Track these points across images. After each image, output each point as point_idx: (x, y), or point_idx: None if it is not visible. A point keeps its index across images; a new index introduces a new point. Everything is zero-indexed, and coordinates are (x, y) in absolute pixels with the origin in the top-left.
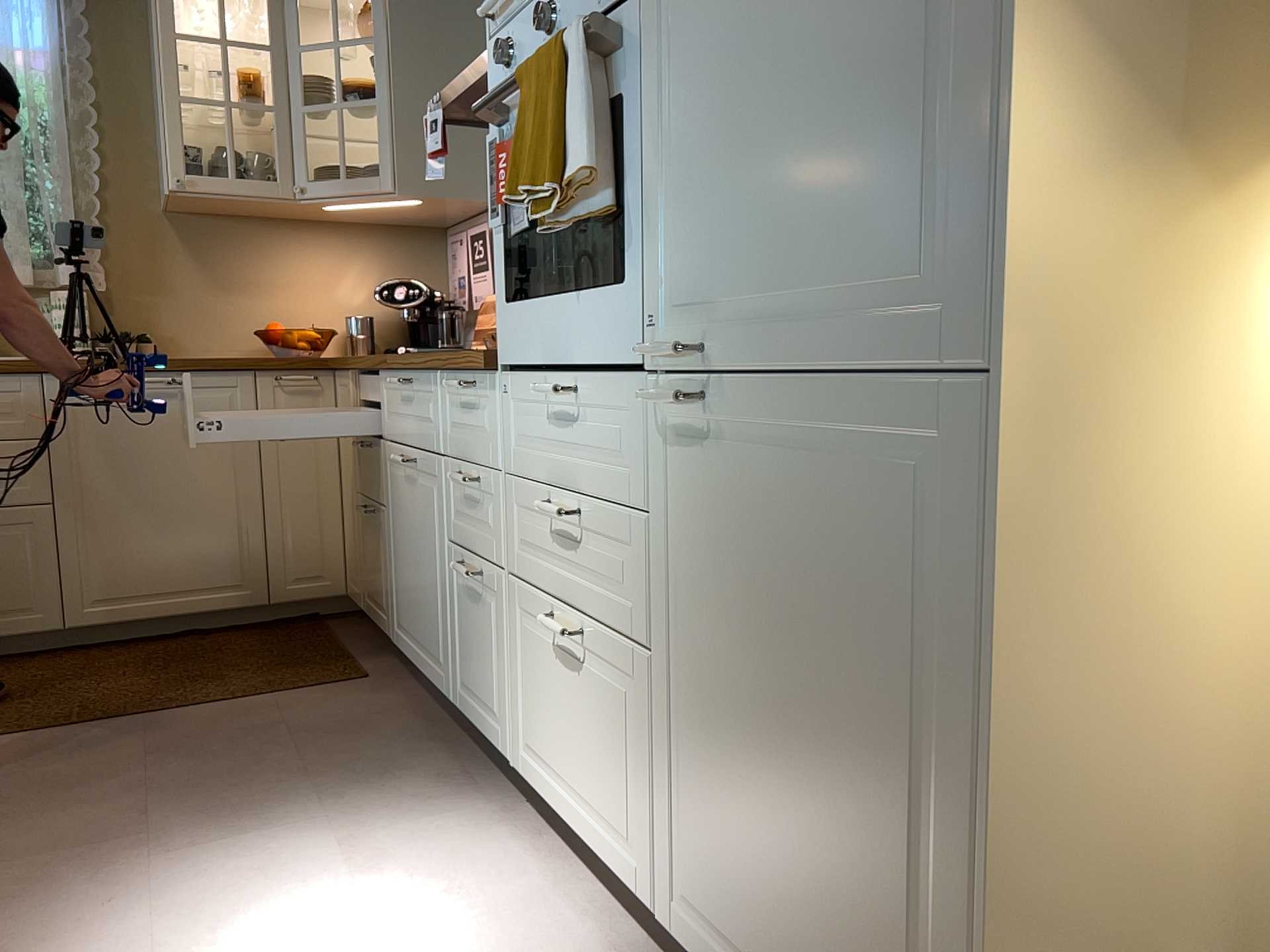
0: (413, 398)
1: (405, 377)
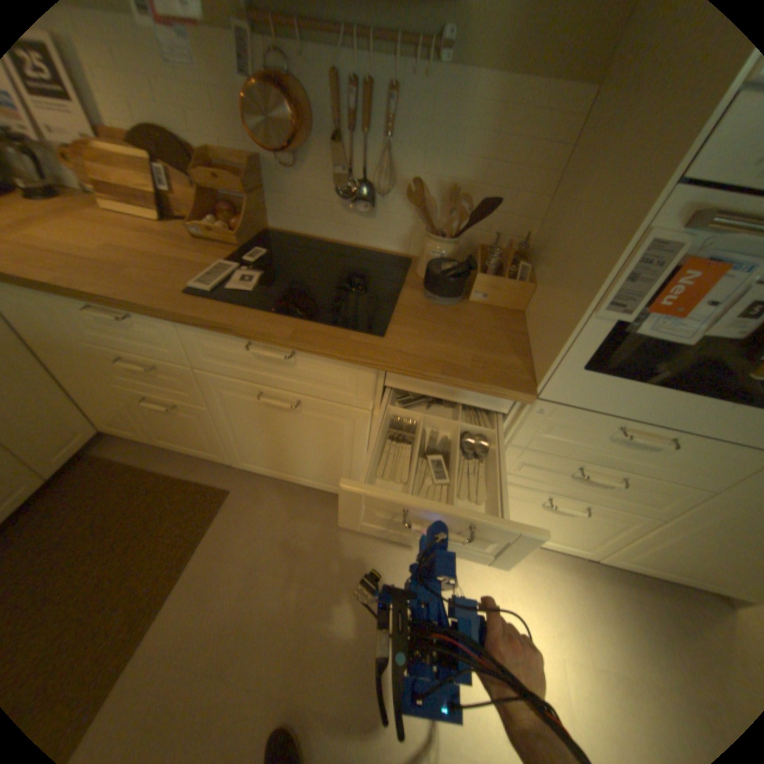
0: (293, 364)
1: (268, 345)
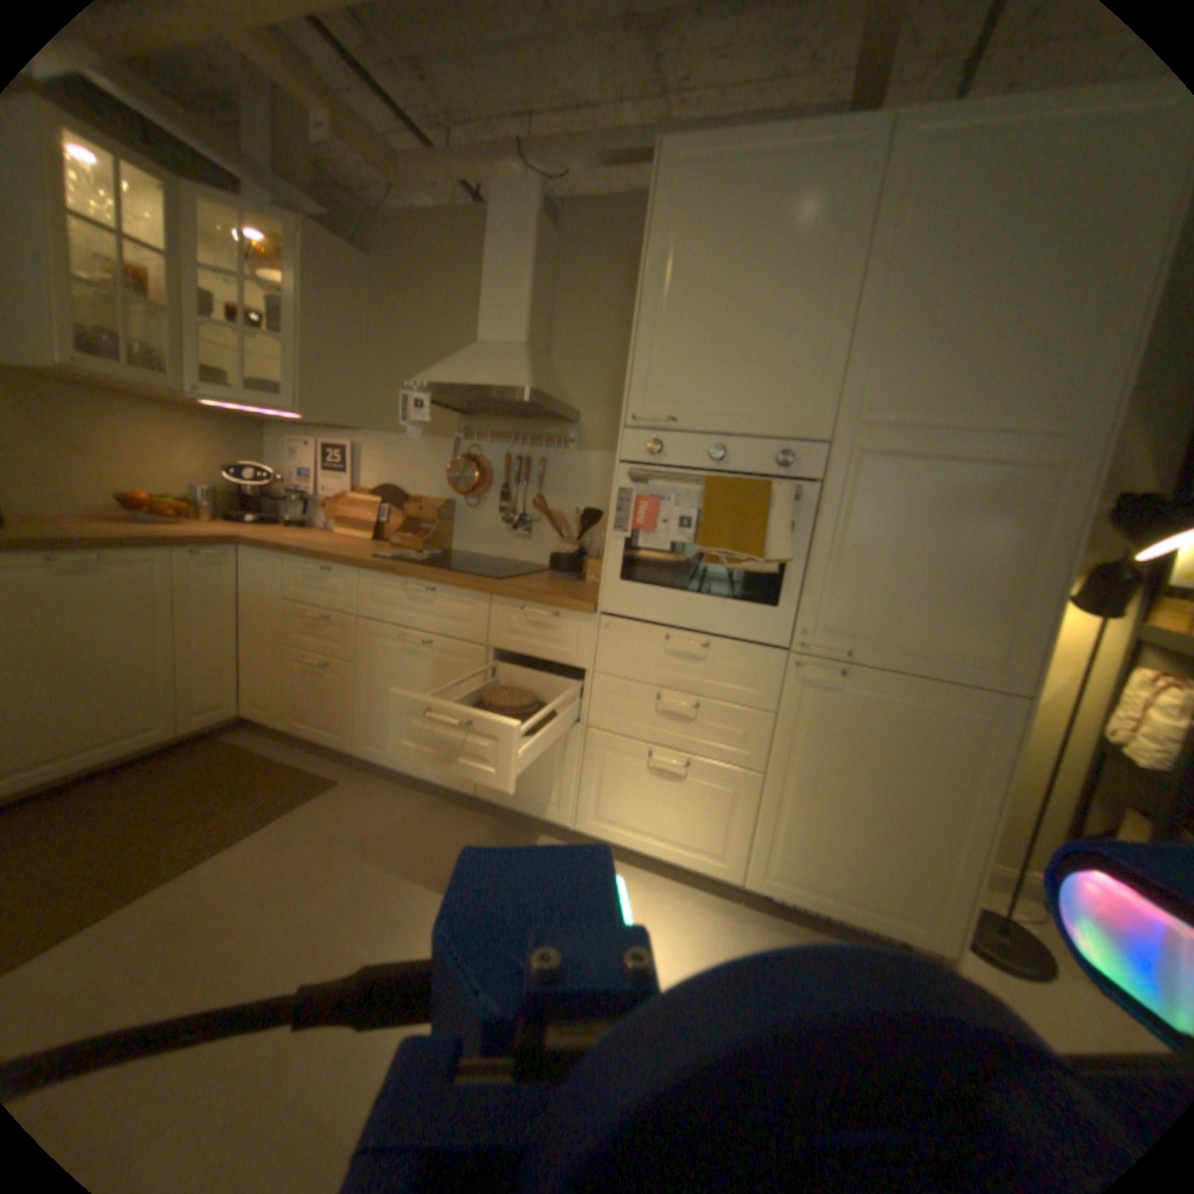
0: (432, 601)
1: (418, 585)
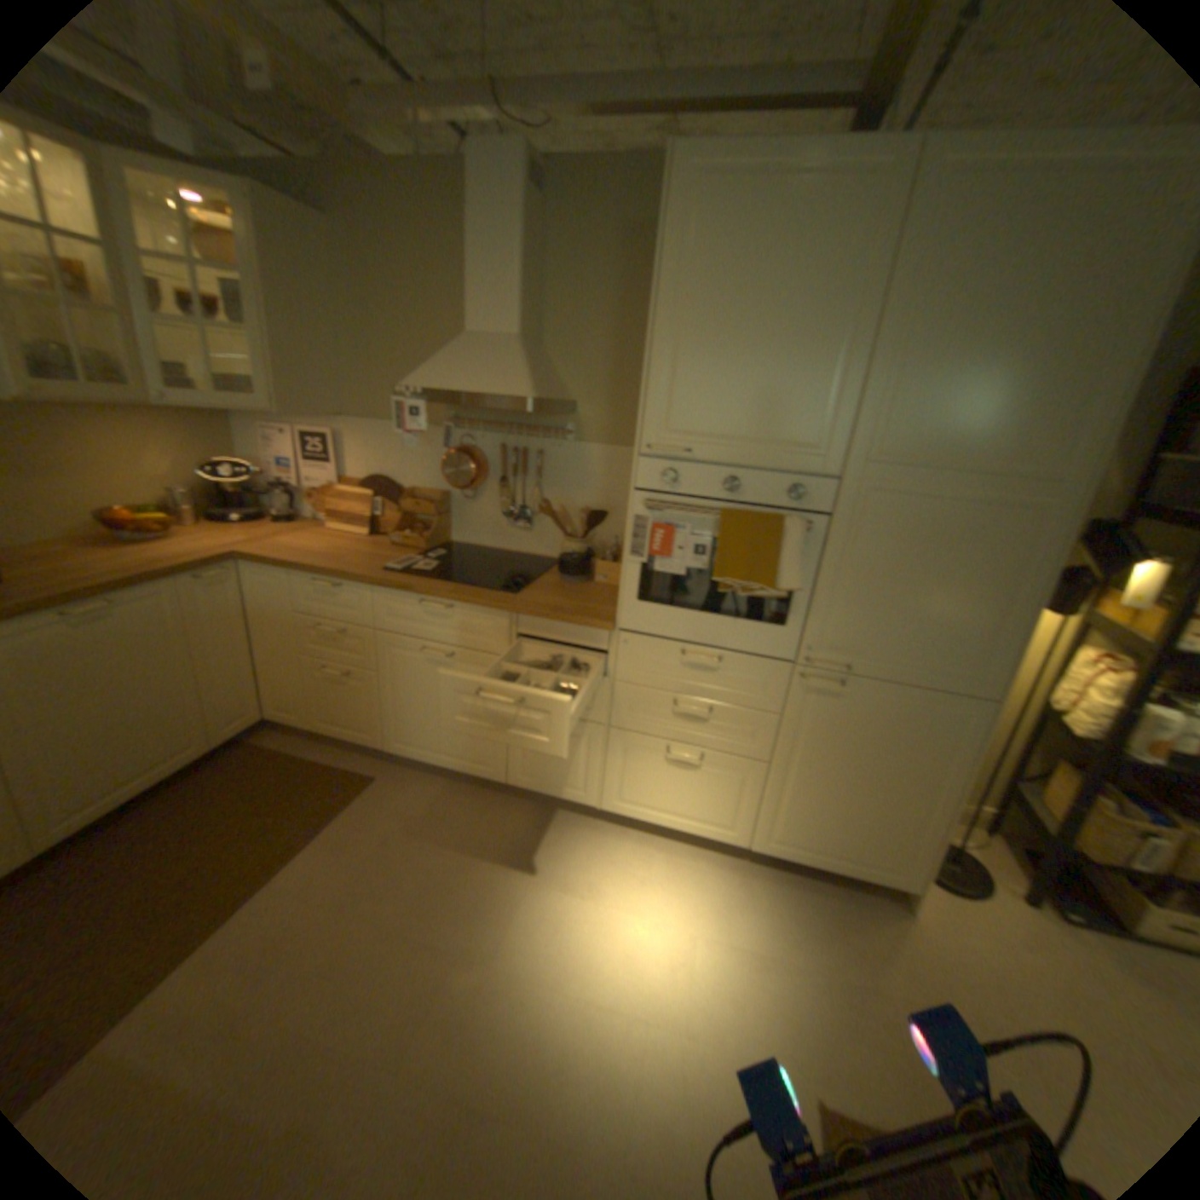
0: (449, 617)
1: (433, 601)
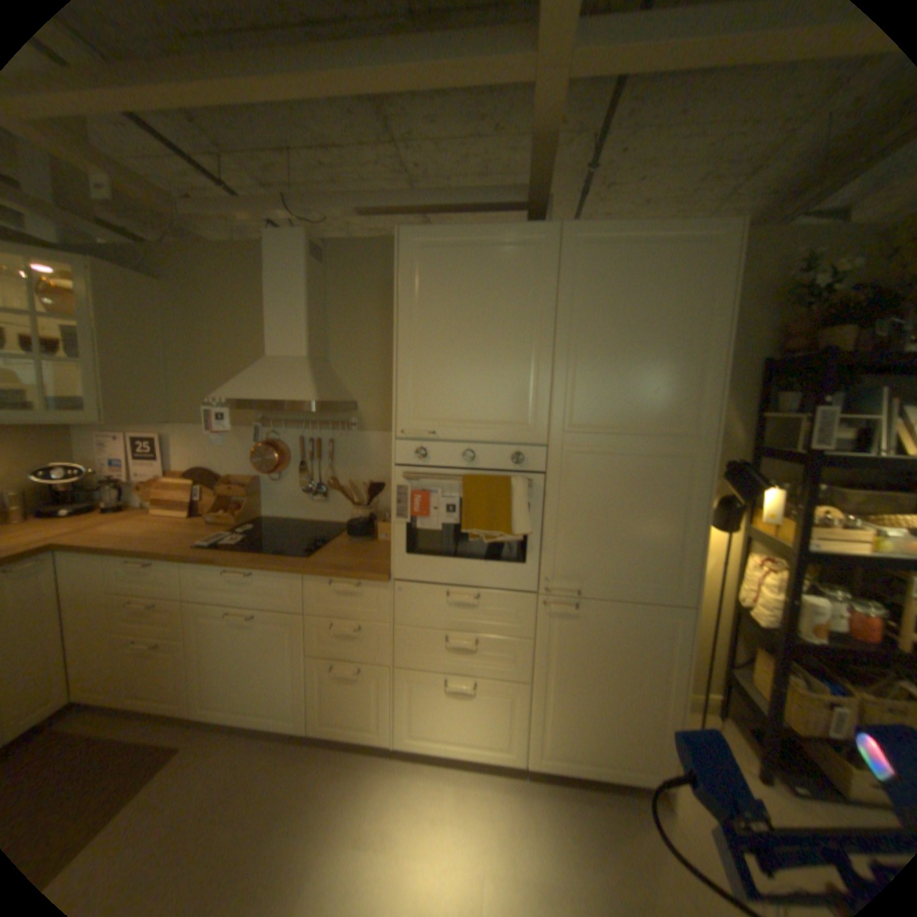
0: (250, 583)
1: (236, 571)
